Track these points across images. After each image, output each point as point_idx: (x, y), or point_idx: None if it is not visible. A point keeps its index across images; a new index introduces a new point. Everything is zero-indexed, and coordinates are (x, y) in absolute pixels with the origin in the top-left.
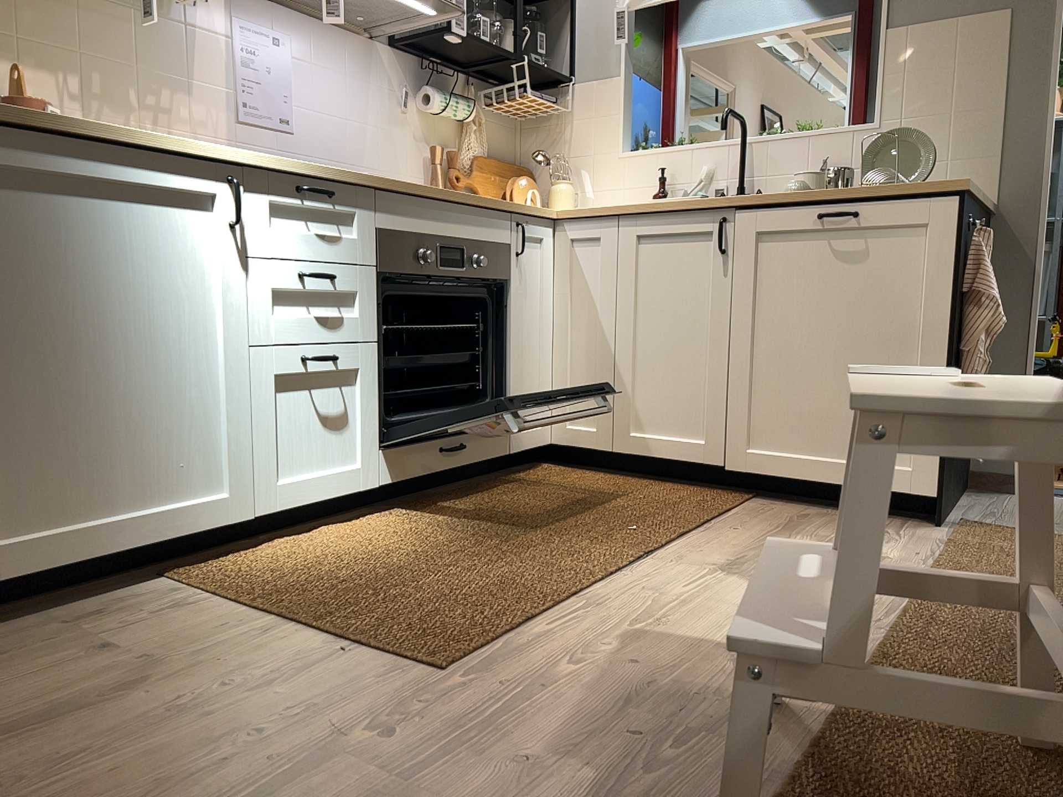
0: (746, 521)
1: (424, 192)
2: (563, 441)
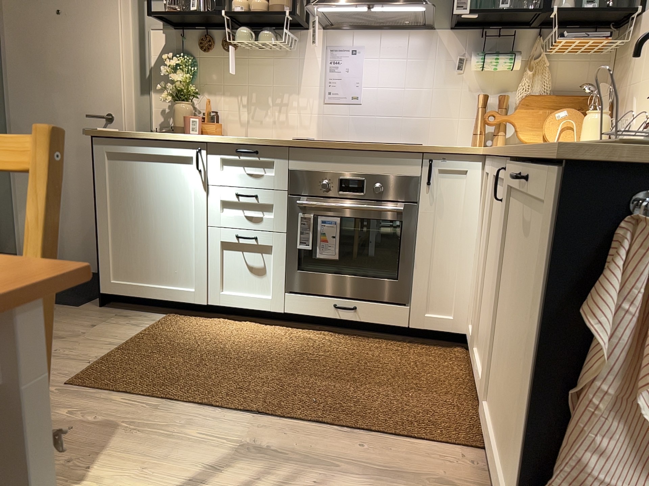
0: (381, 448)
1: (325, 147)
2: (466, 335)
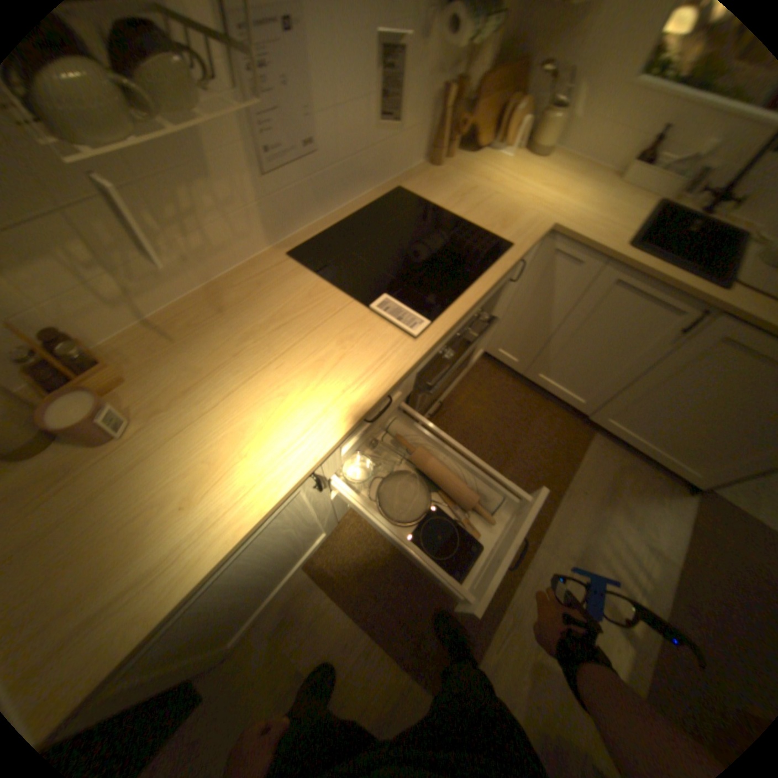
0: (593, 485)
1: (461, 320)
2: (493, 354)
